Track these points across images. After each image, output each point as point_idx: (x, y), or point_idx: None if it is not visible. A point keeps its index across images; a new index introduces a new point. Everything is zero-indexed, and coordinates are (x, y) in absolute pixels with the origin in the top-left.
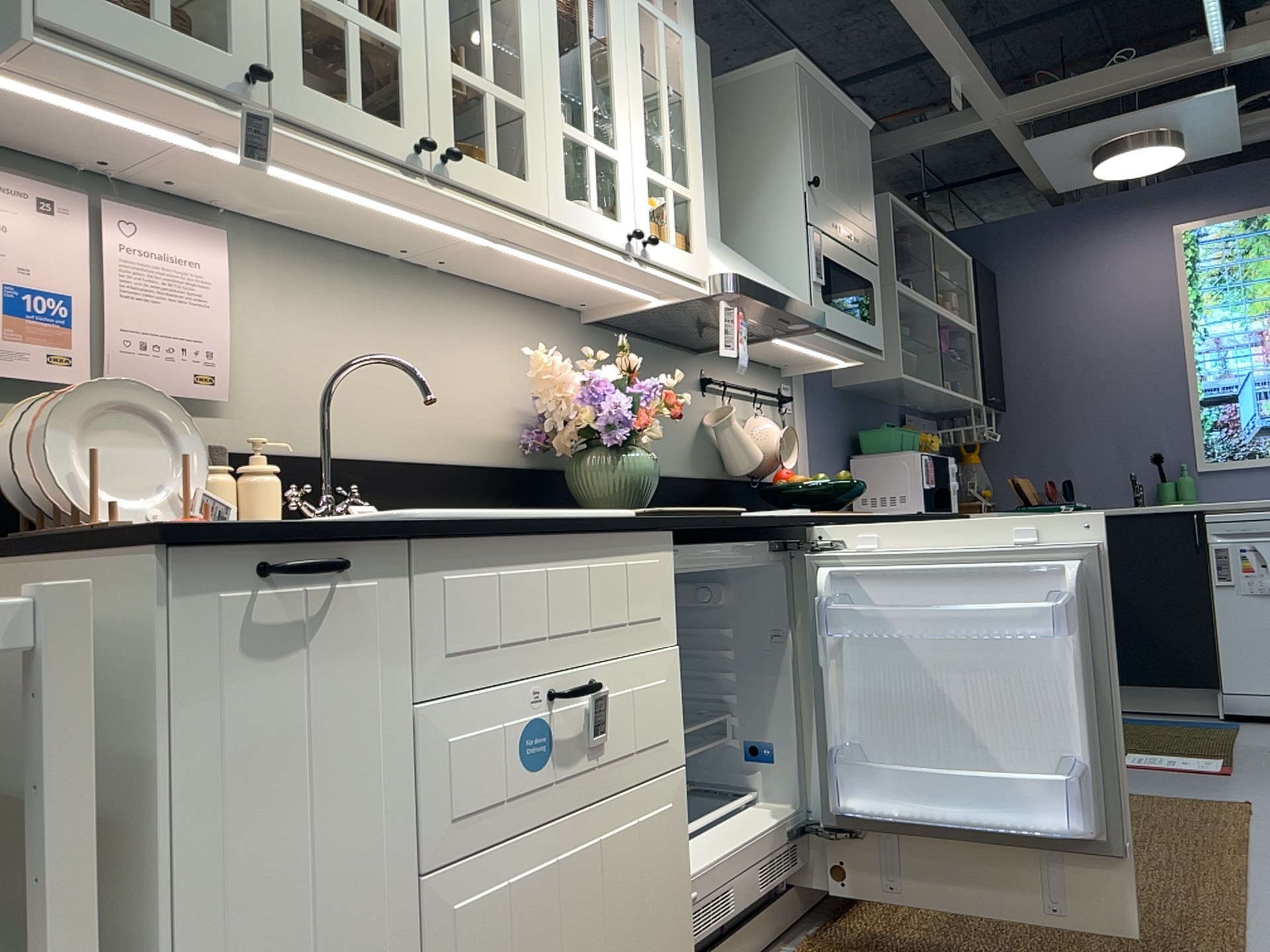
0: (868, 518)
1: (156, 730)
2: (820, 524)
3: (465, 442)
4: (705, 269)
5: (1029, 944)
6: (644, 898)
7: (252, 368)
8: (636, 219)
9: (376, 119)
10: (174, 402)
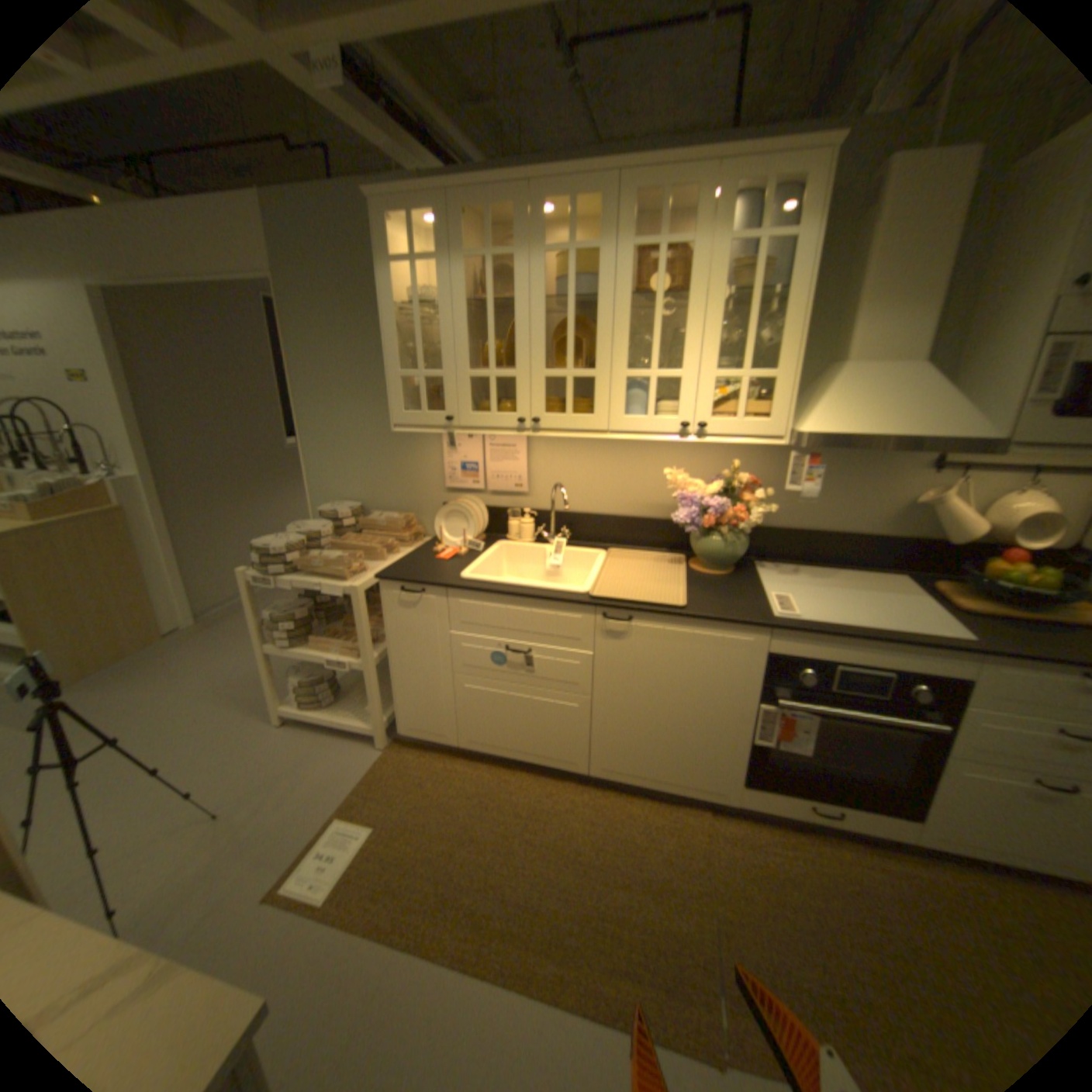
0: (871, 638)
1: (384, 616)
2: (773, 629)
3: (648, 507)
4: (780, 429)
5: (784, 930)
6: (556, 727)
7: (539, 479)
8: (693, 412)
9: (503, 415)
10: (477, 507)
